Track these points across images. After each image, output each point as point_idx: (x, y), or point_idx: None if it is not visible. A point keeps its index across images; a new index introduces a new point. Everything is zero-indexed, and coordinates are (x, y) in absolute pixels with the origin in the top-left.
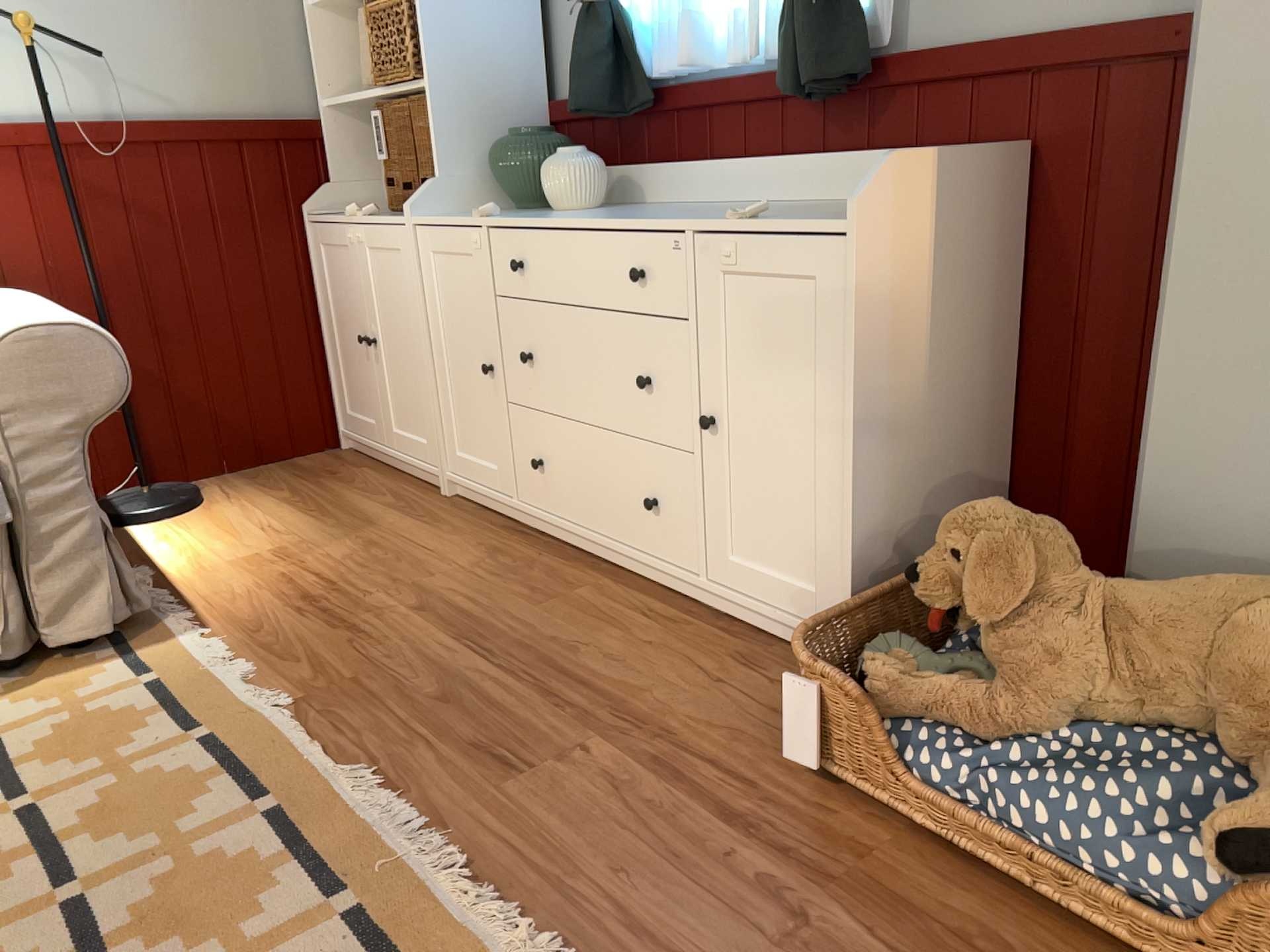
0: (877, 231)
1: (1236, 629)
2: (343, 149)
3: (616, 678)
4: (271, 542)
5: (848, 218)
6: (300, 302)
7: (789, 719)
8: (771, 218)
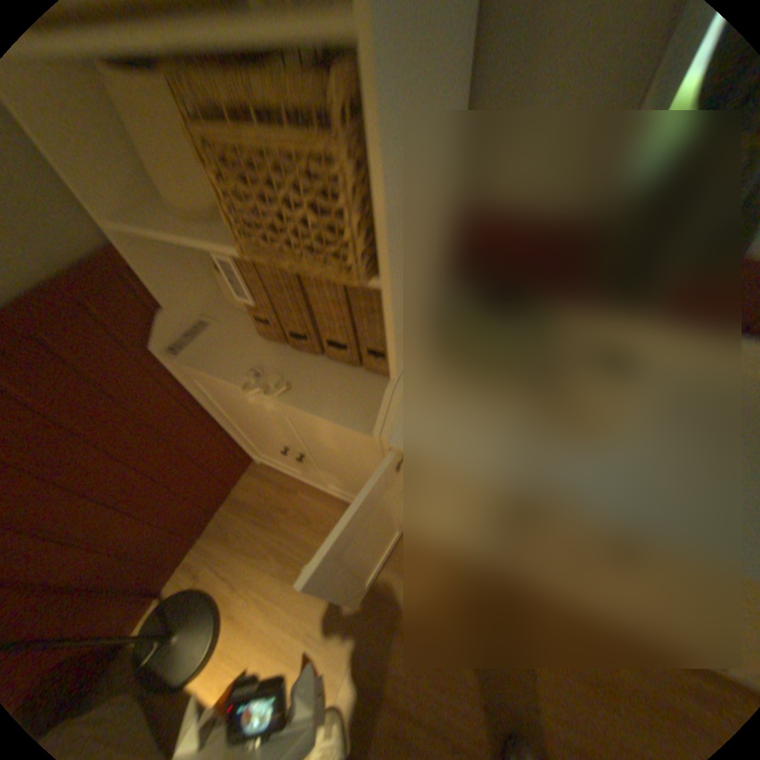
0: None
1: None
2: (155, 259)
3: None
4: (333, 666)
5: None
6: (186, 411)
7: None
8: None
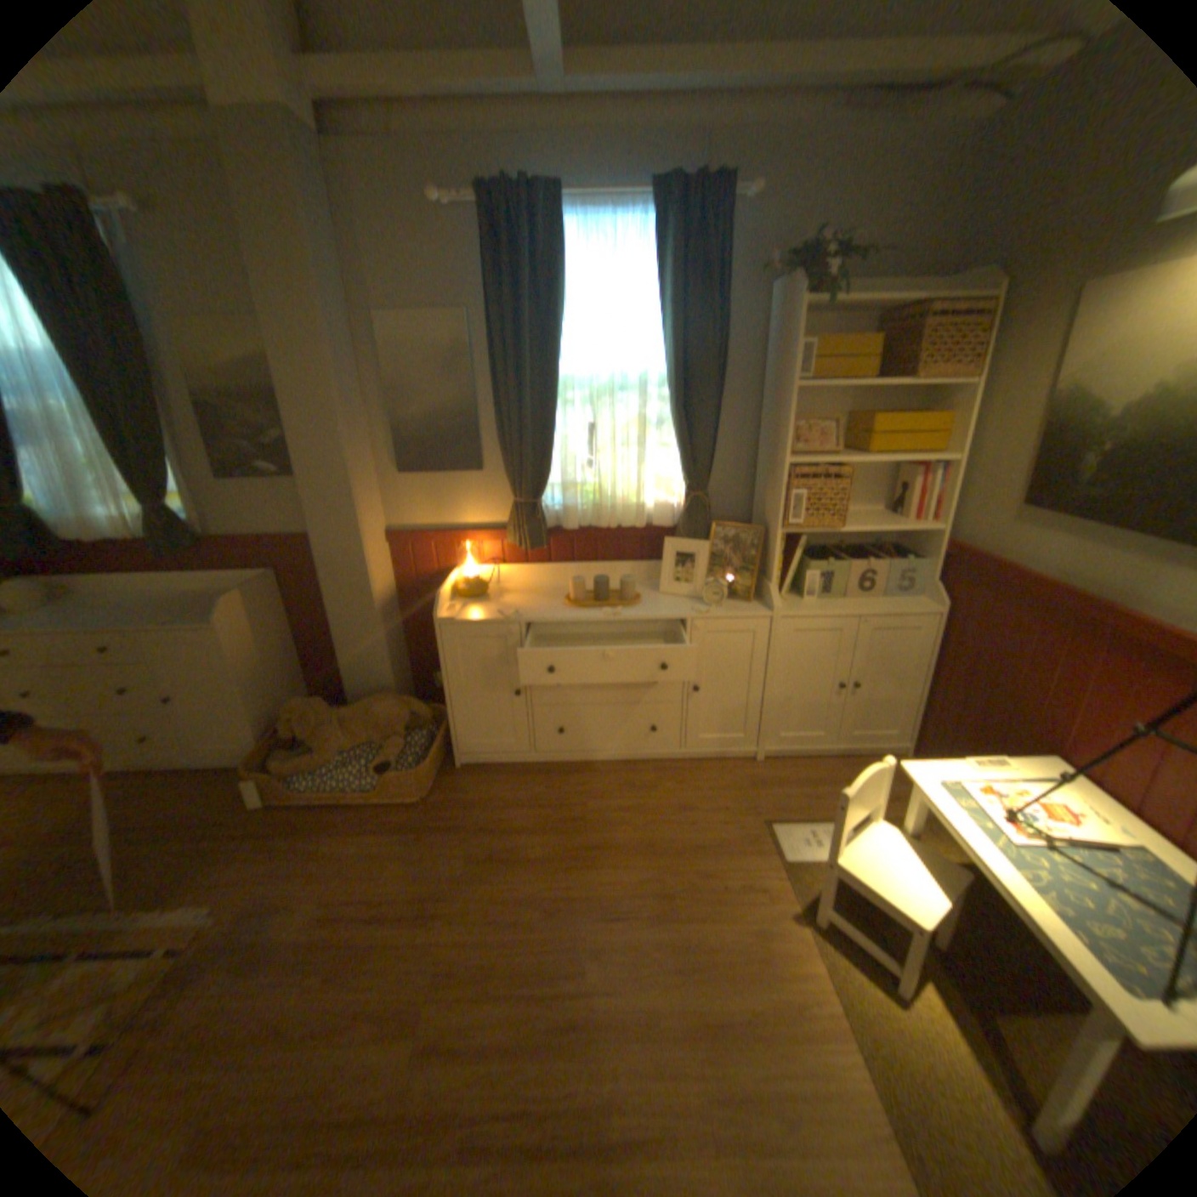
0: (224, 625)
1: (370, 716)
2: None
3: (155, 820)
4: None
5: (210, 622)
6: None
7: (244, 798)
8: (173, 624)
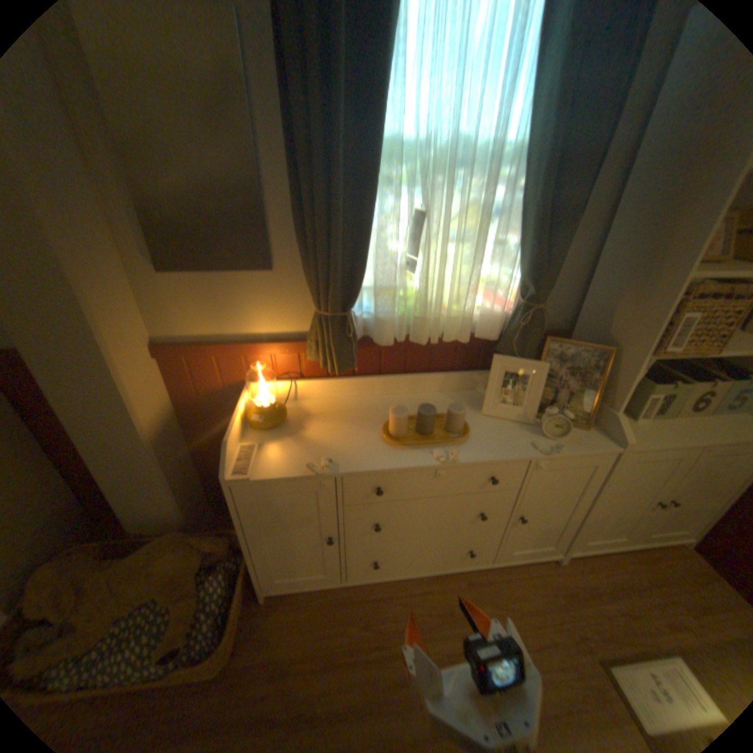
0: None
1: (150, 573)
2: None
3: None
4: None
5: None
6: None
7: None
8: None
